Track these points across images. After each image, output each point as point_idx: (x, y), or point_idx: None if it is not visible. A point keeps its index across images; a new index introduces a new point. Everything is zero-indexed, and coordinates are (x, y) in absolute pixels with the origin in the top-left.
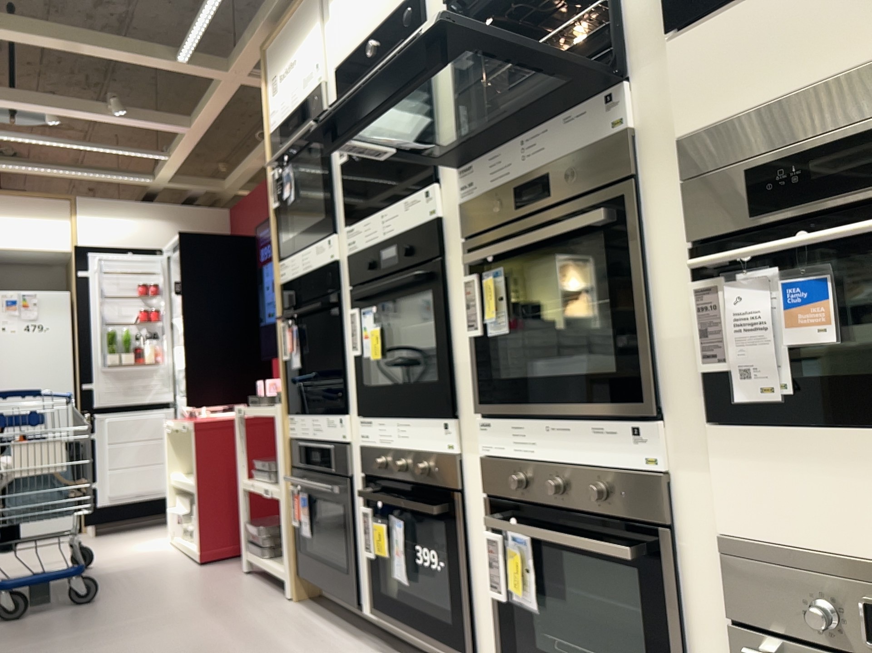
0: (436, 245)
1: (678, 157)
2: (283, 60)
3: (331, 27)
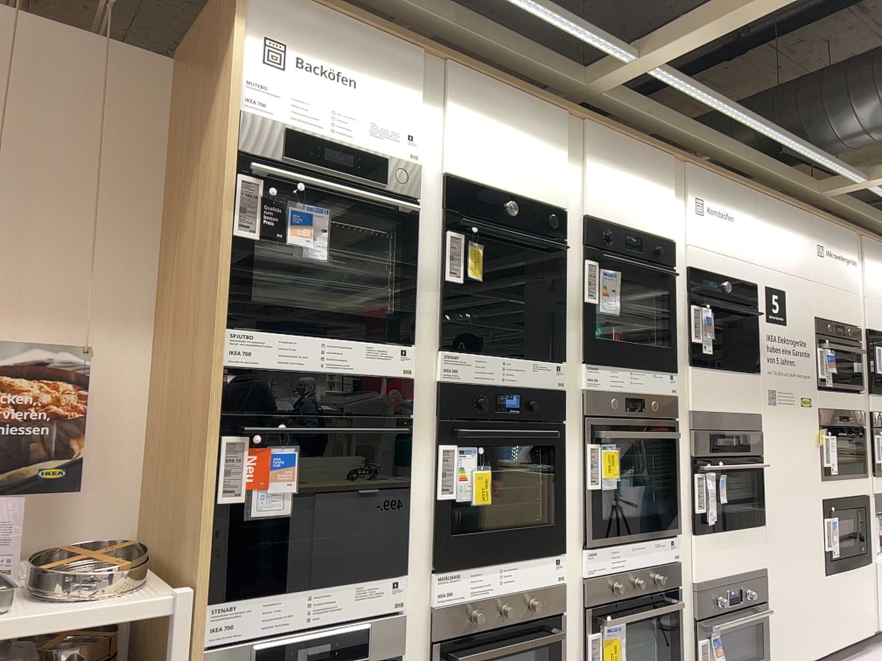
0: (564, 413)
1: (687, 417)
2: (322, 52)
3: (451, 128)
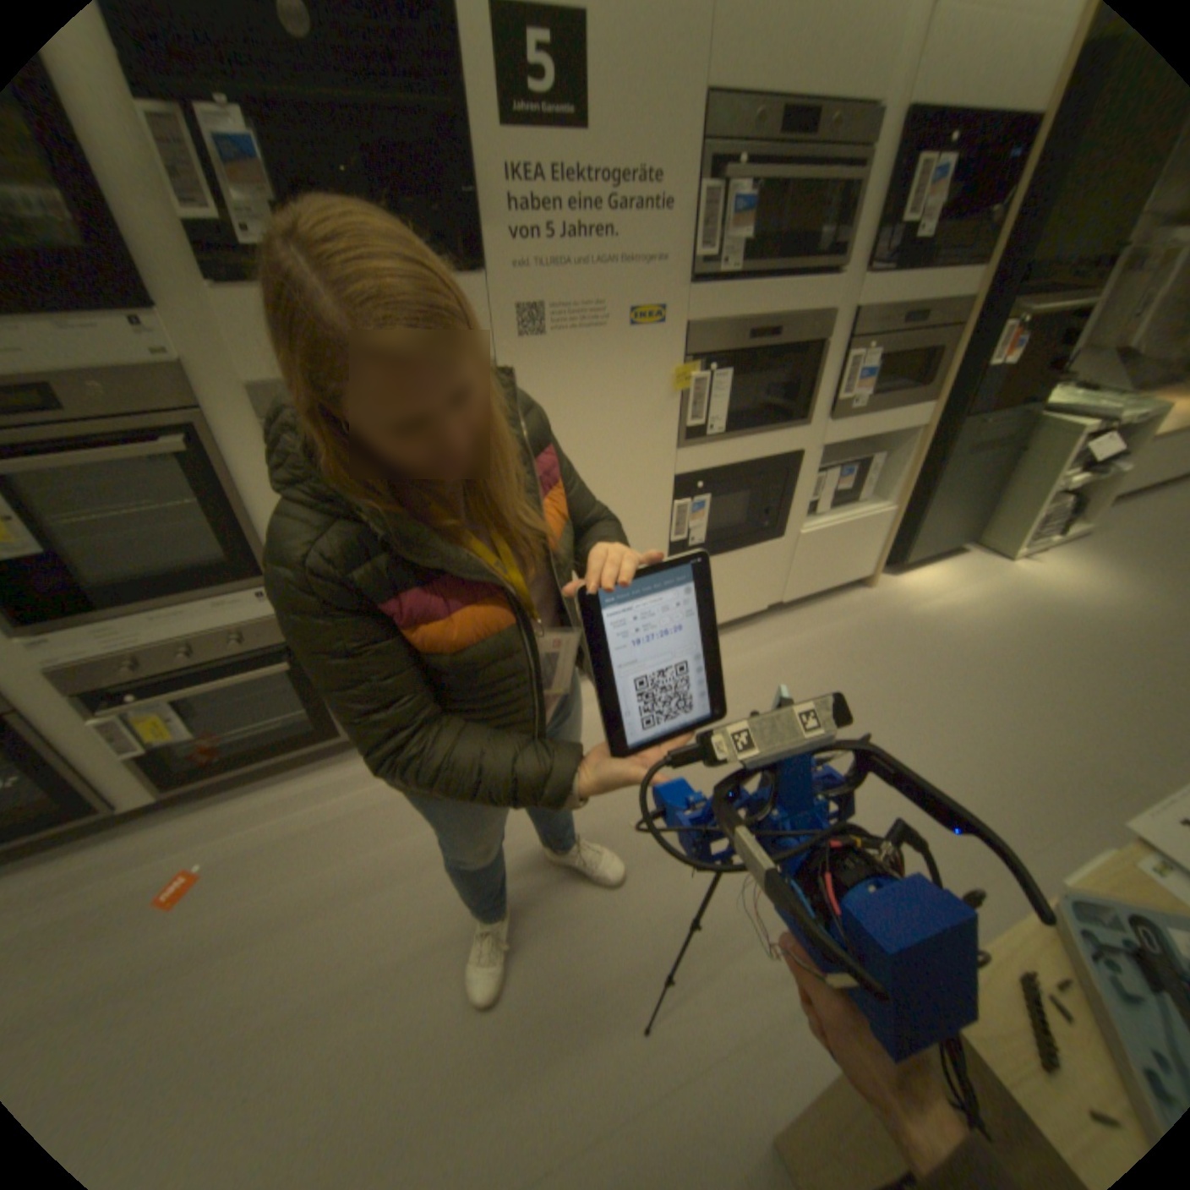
0: None
1: (244, 398)
2: None
3: None
